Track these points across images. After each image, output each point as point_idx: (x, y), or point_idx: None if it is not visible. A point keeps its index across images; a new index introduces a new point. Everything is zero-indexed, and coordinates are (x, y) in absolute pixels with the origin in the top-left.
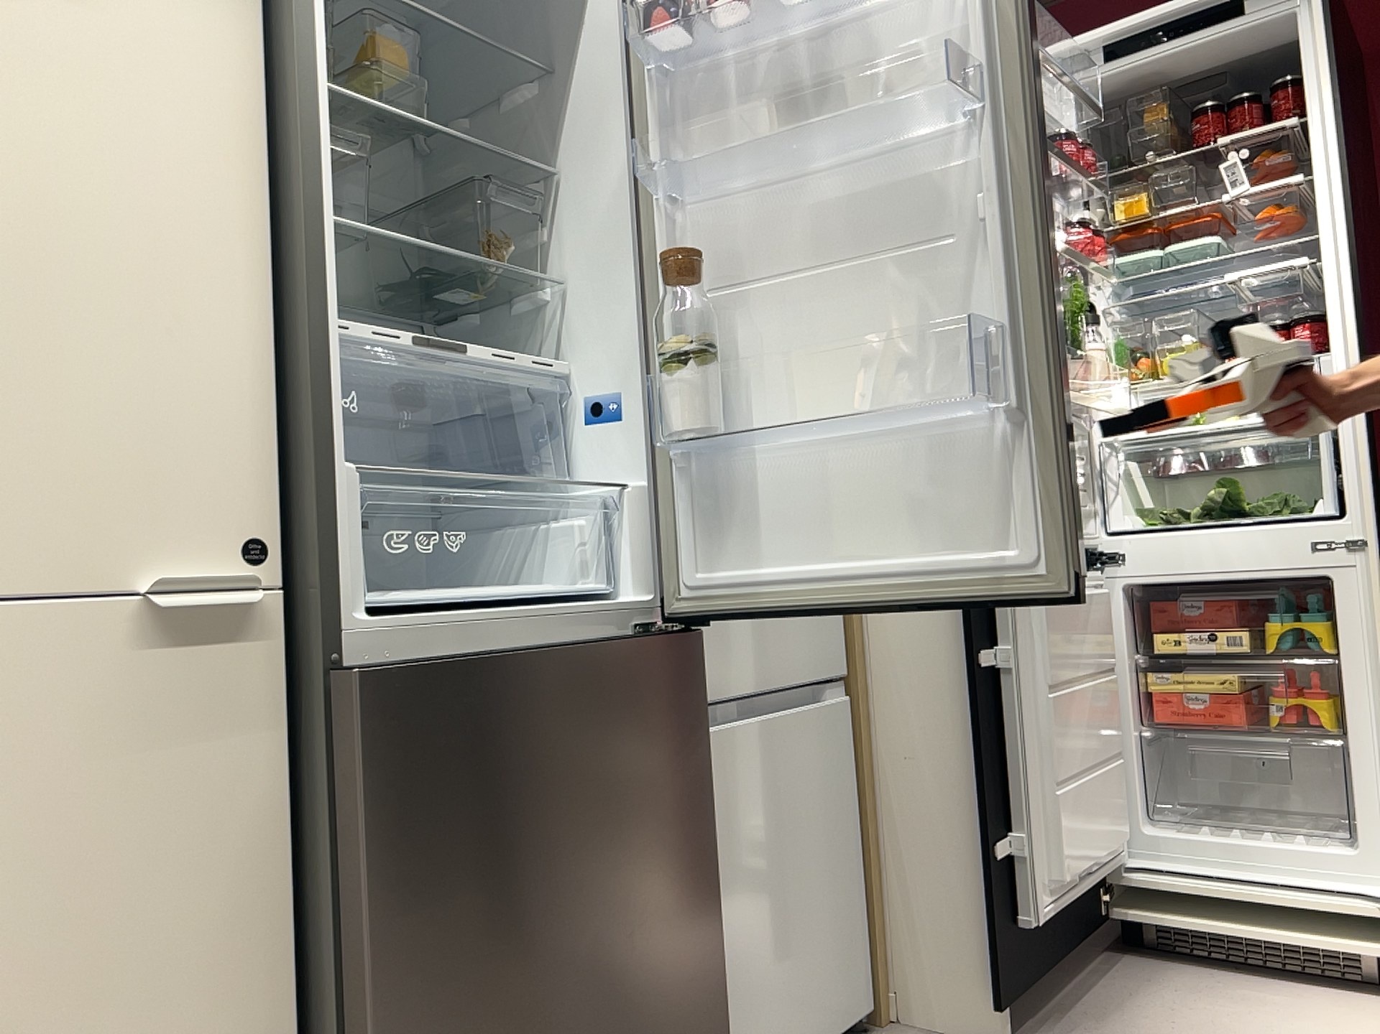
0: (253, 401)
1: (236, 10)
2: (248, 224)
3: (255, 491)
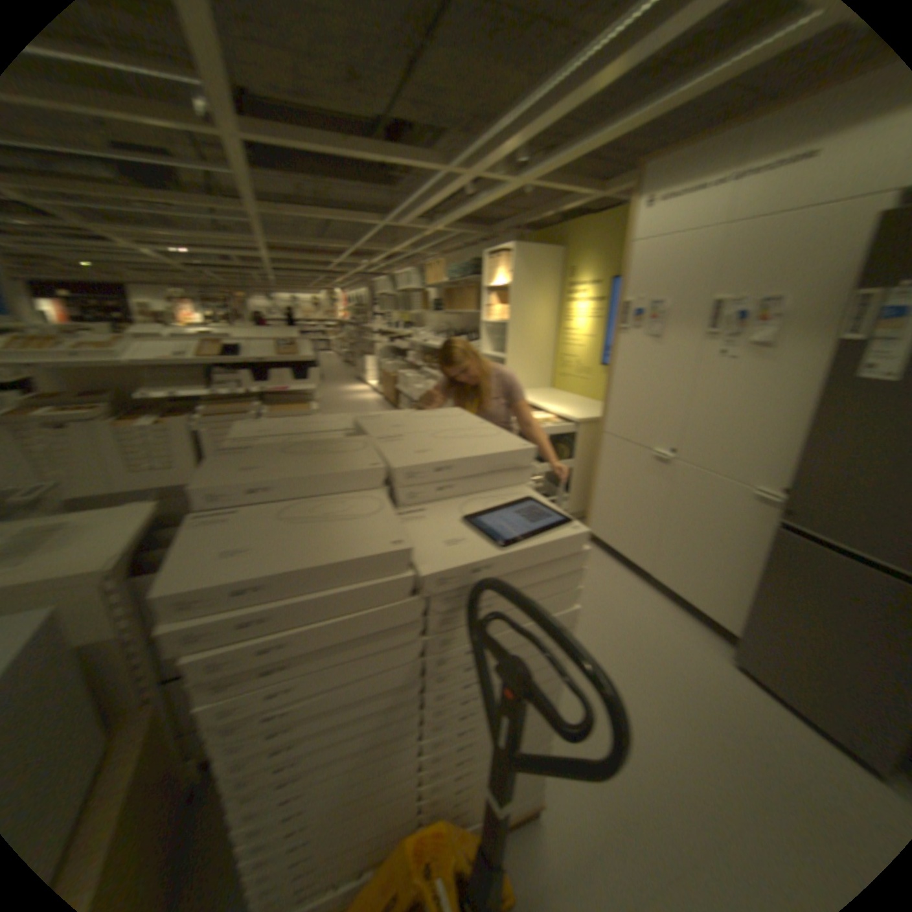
0: (801, 456)
1: (834, 350)
2: (816, 411)
3: (795, 478)
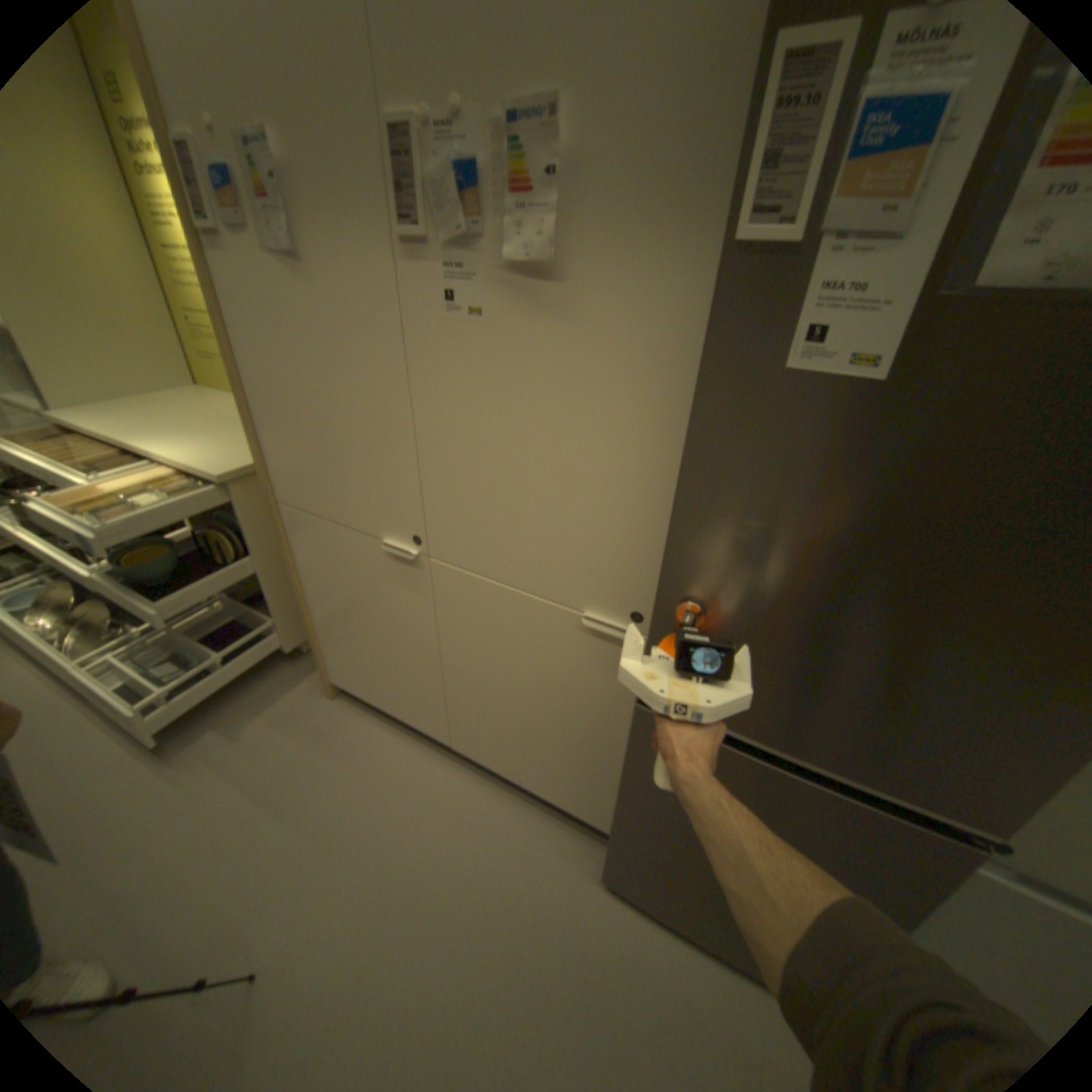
0: (654, 548)
1: (699, 278)
2: (672, 447)
3: (646, 590)
